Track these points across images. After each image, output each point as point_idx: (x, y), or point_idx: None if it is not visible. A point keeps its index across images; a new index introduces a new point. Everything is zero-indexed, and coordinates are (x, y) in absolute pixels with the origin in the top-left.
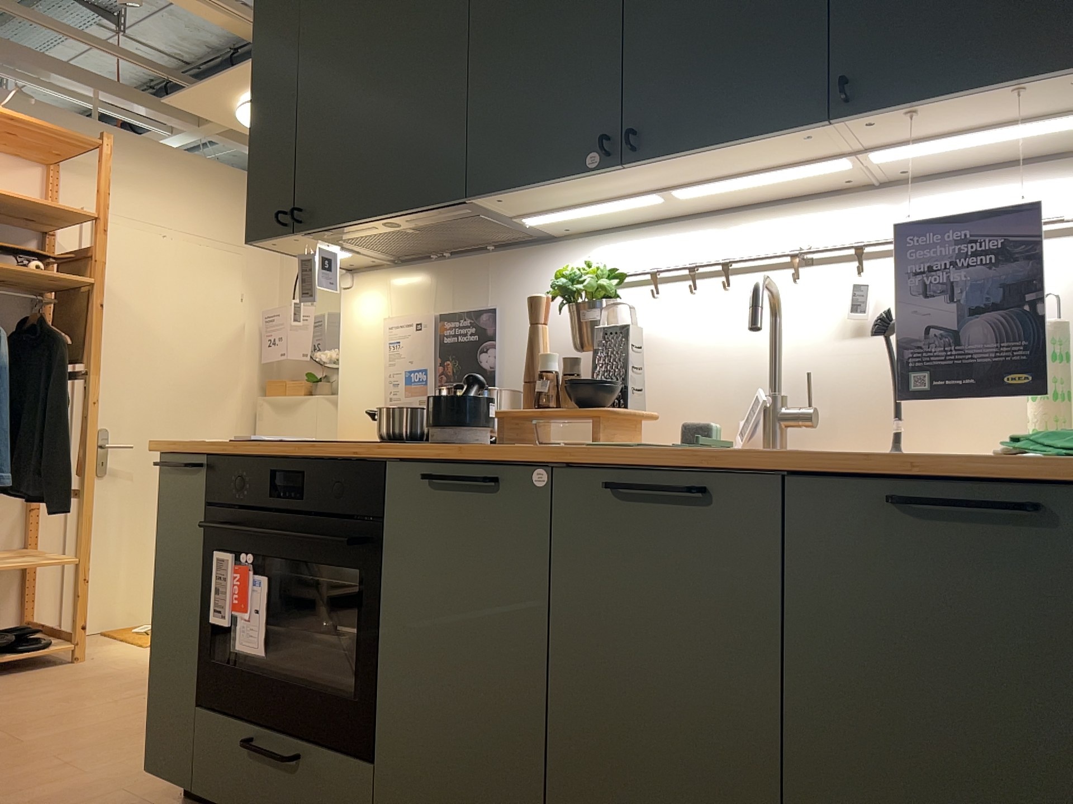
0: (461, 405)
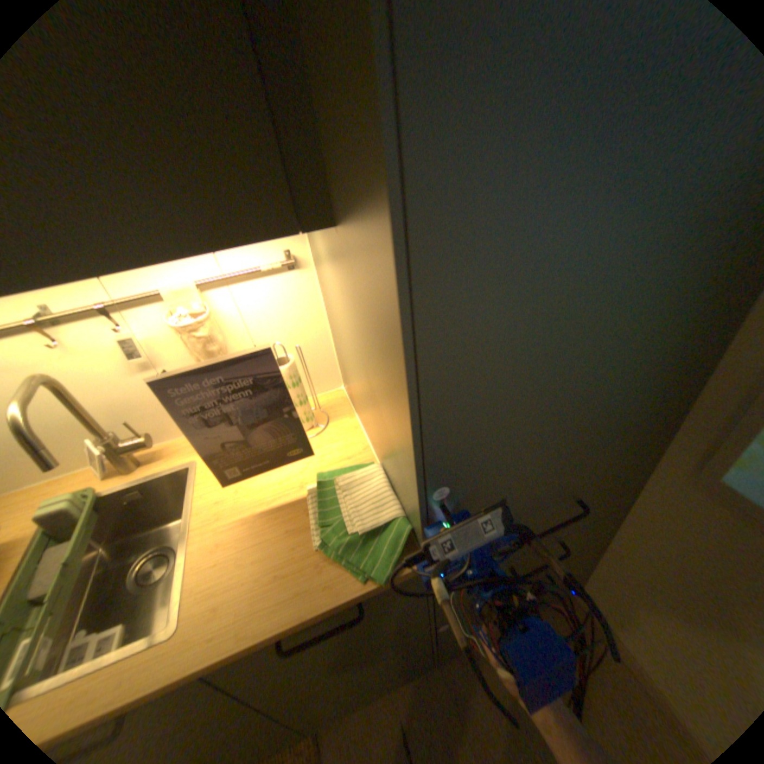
0: None
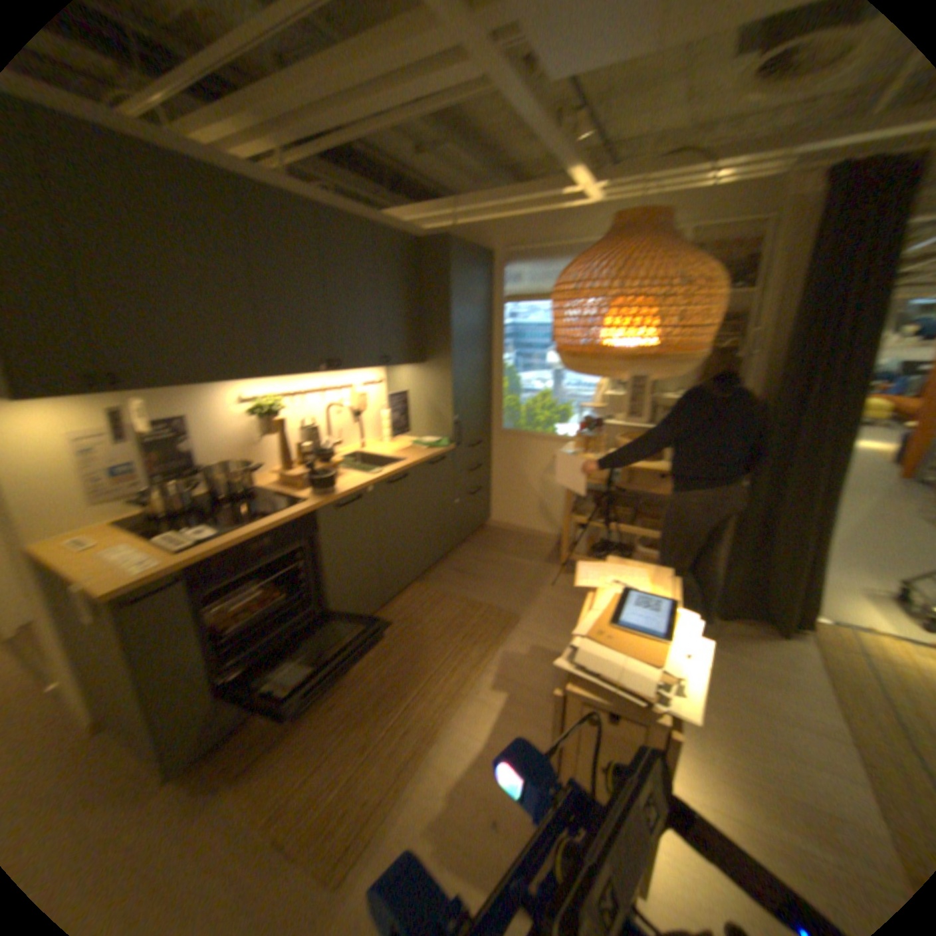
0: (329, 478)
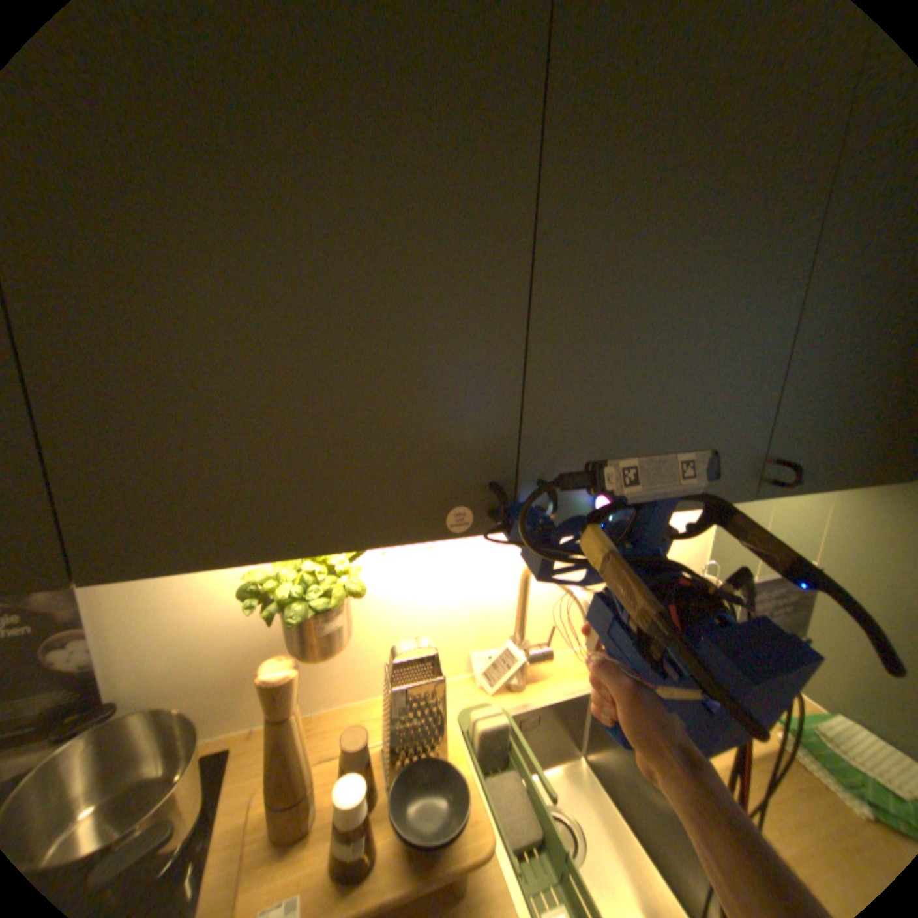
0: None
